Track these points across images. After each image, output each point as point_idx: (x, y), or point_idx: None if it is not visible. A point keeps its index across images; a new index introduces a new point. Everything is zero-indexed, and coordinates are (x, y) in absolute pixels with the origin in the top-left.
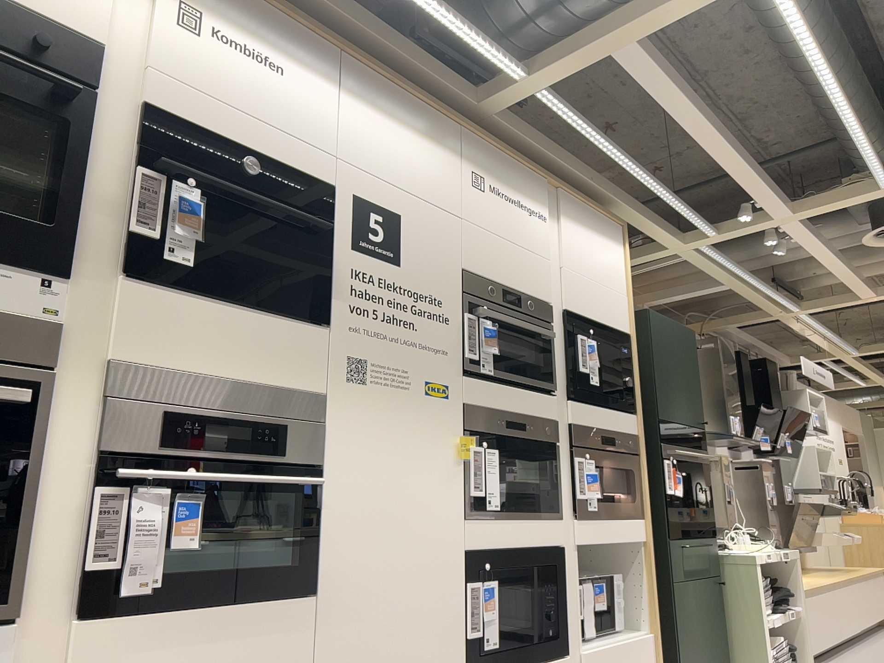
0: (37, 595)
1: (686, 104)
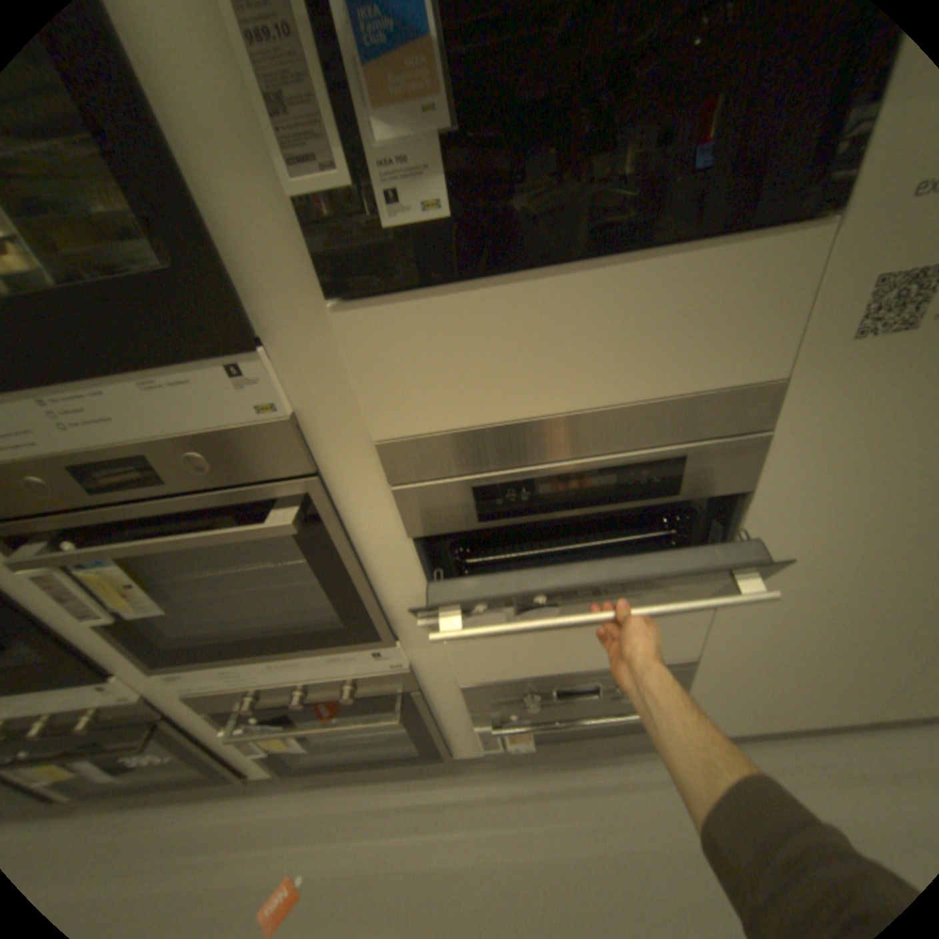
0: (409, 626)
1: None
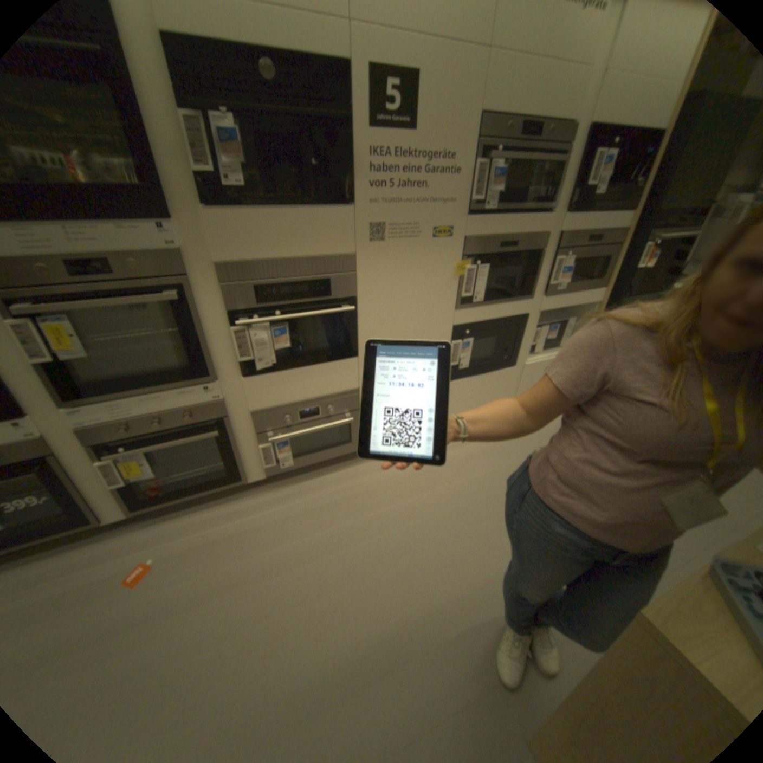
0: (223, 369)
1: None
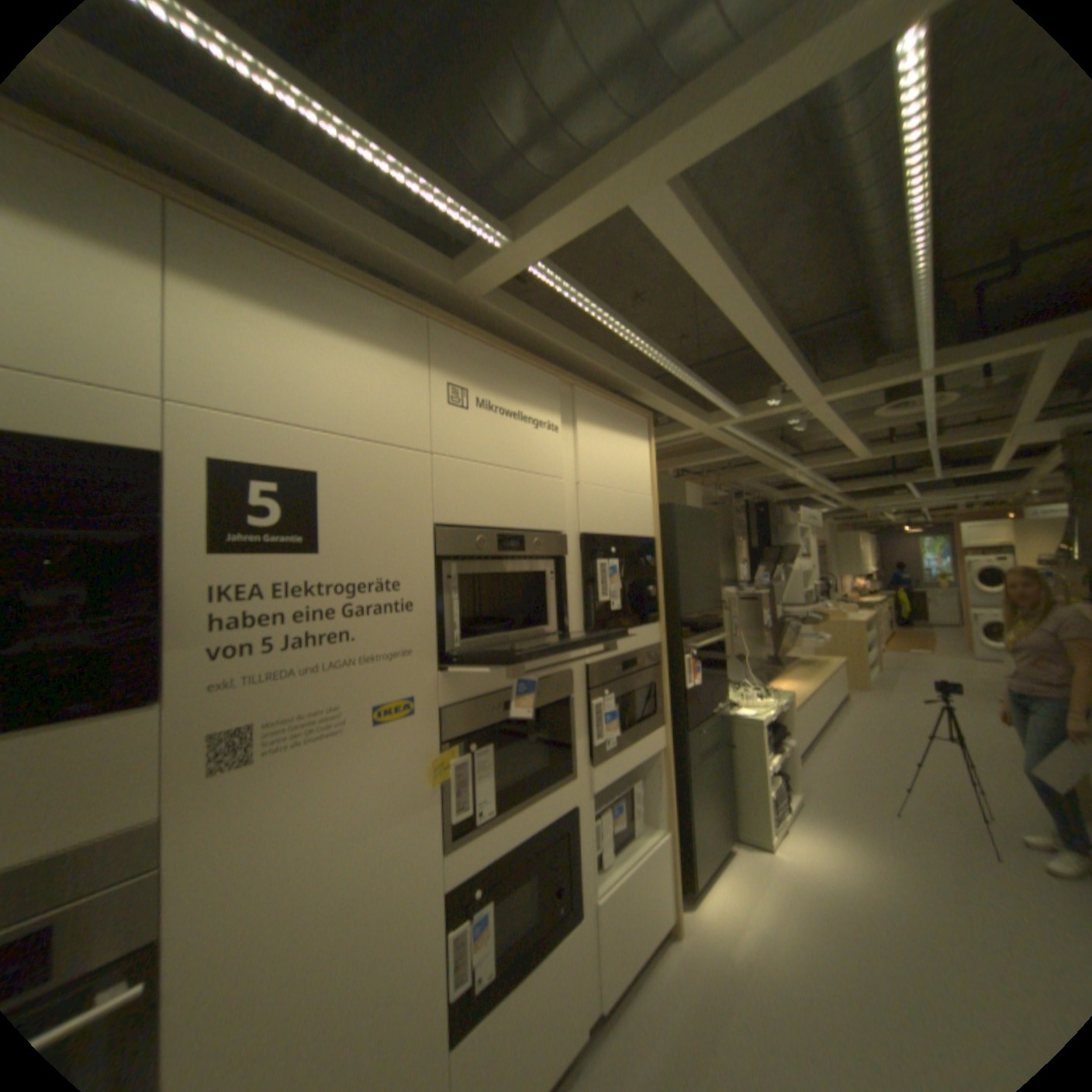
0: None
1: (731, 281)
